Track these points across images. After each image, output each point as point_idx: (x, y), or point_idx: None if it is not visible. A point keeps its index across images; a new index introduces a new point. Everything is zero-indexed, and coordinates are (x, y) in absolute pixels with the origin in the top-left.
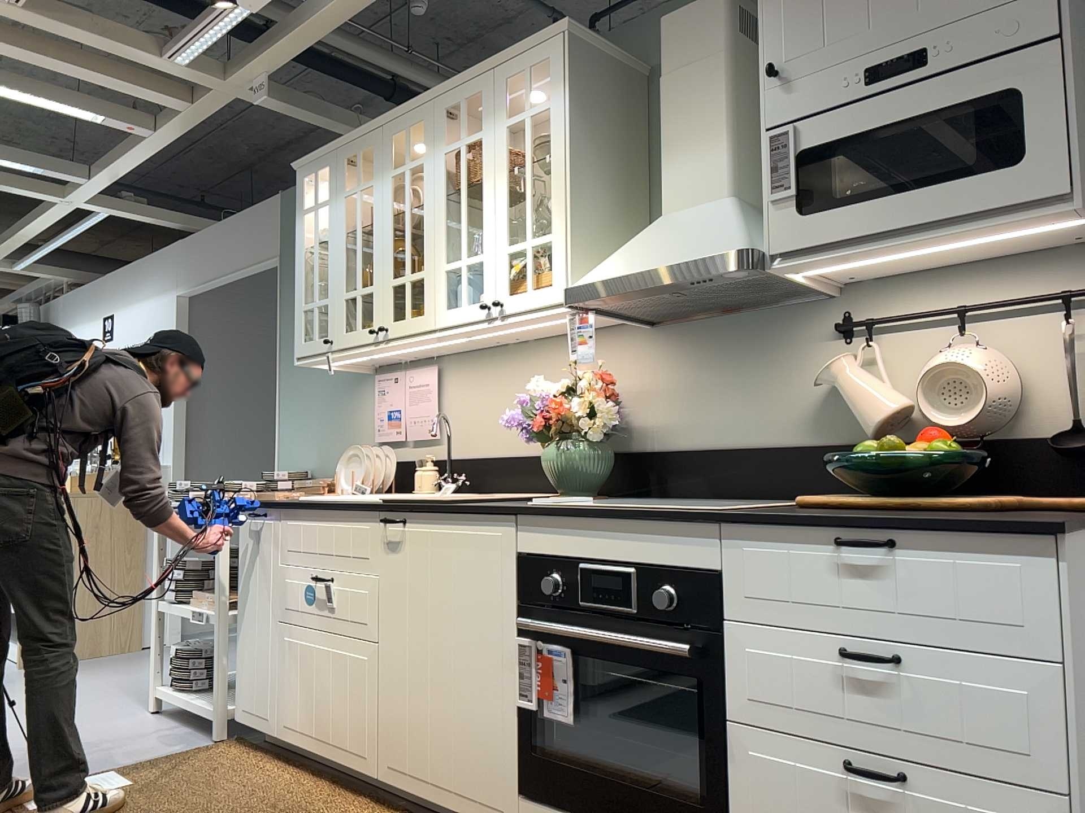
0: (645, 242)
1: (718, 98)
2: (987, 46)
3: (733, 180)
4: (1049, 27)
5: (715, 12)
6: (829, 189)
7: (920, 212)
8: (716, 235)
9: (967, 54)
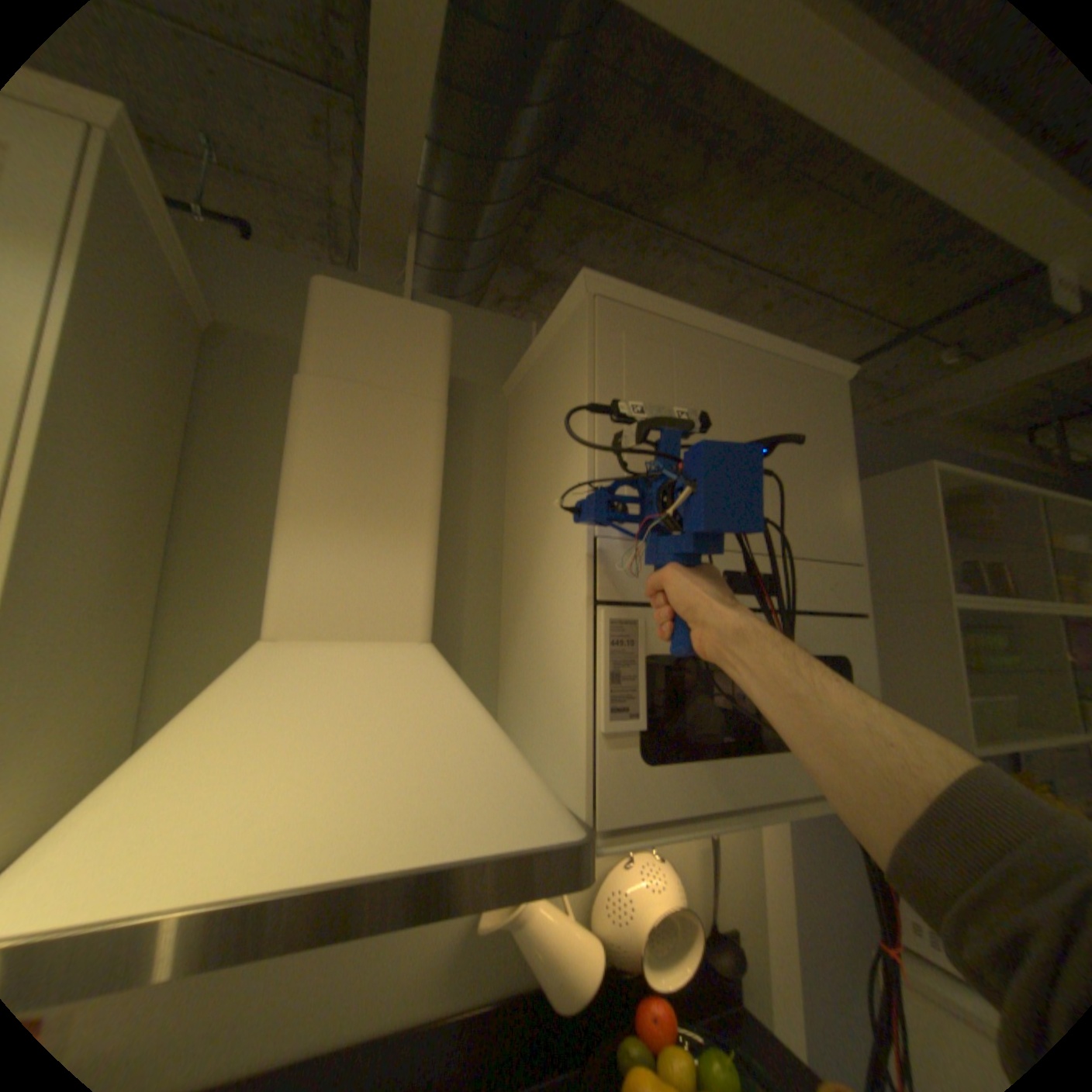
0: (264, 728)
1: (426, 466)
2: (828, 599)
3: (433, 609)
4: (865, 603)
5: (435, 333)
6: (682, 724)
7: (783, 784)
8: (478, 761)
9: (814, 599)
